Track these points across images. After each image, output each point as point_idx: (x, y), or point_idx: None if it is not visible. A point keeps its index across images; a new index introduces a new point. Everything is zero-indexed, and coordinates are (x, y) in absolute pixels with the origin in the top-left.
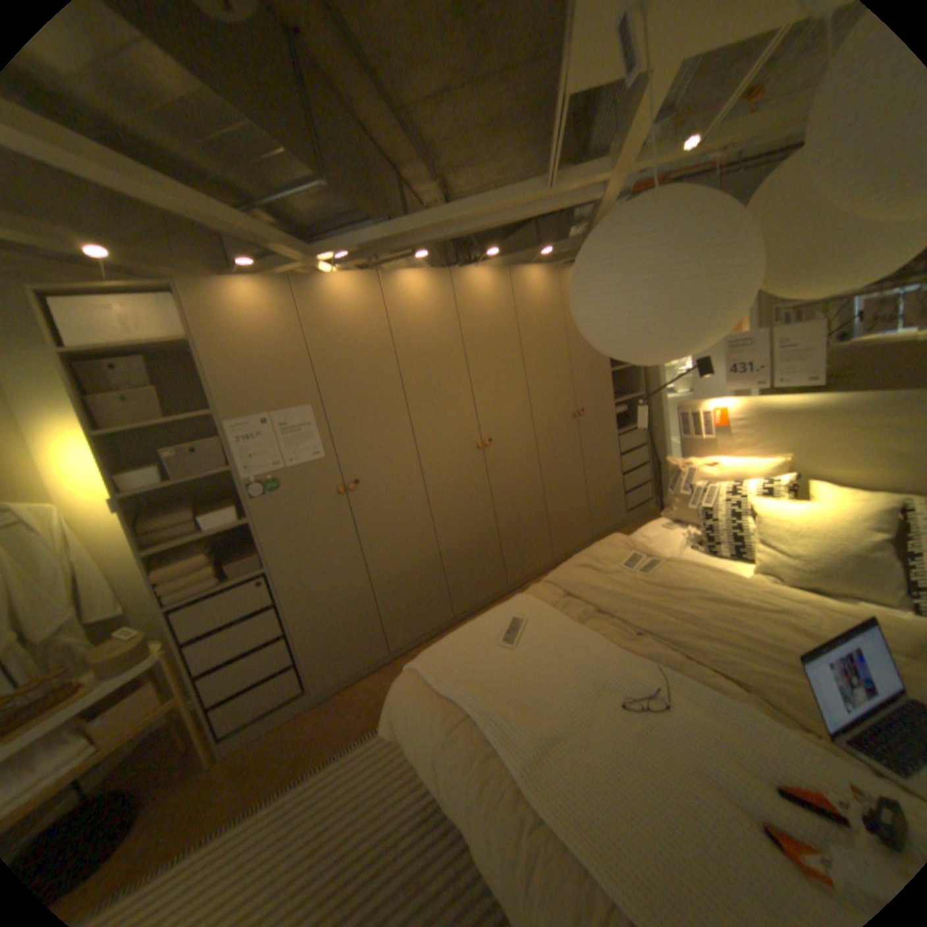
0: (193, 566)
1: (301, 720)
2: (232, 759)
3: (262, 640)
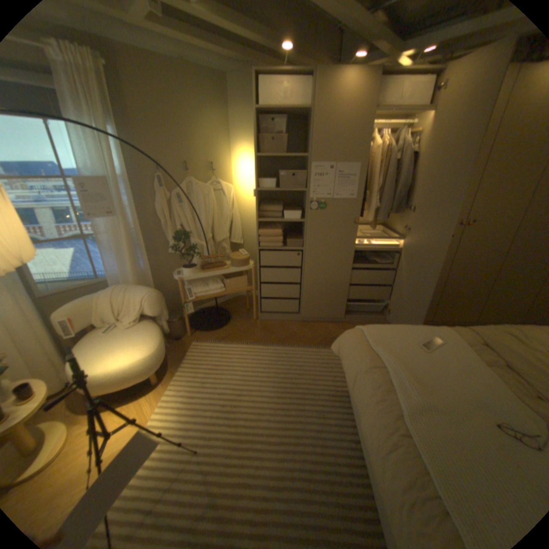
0: (275, 234)
1: (294, 323)
2: (264, 322)
3: (291, 281)
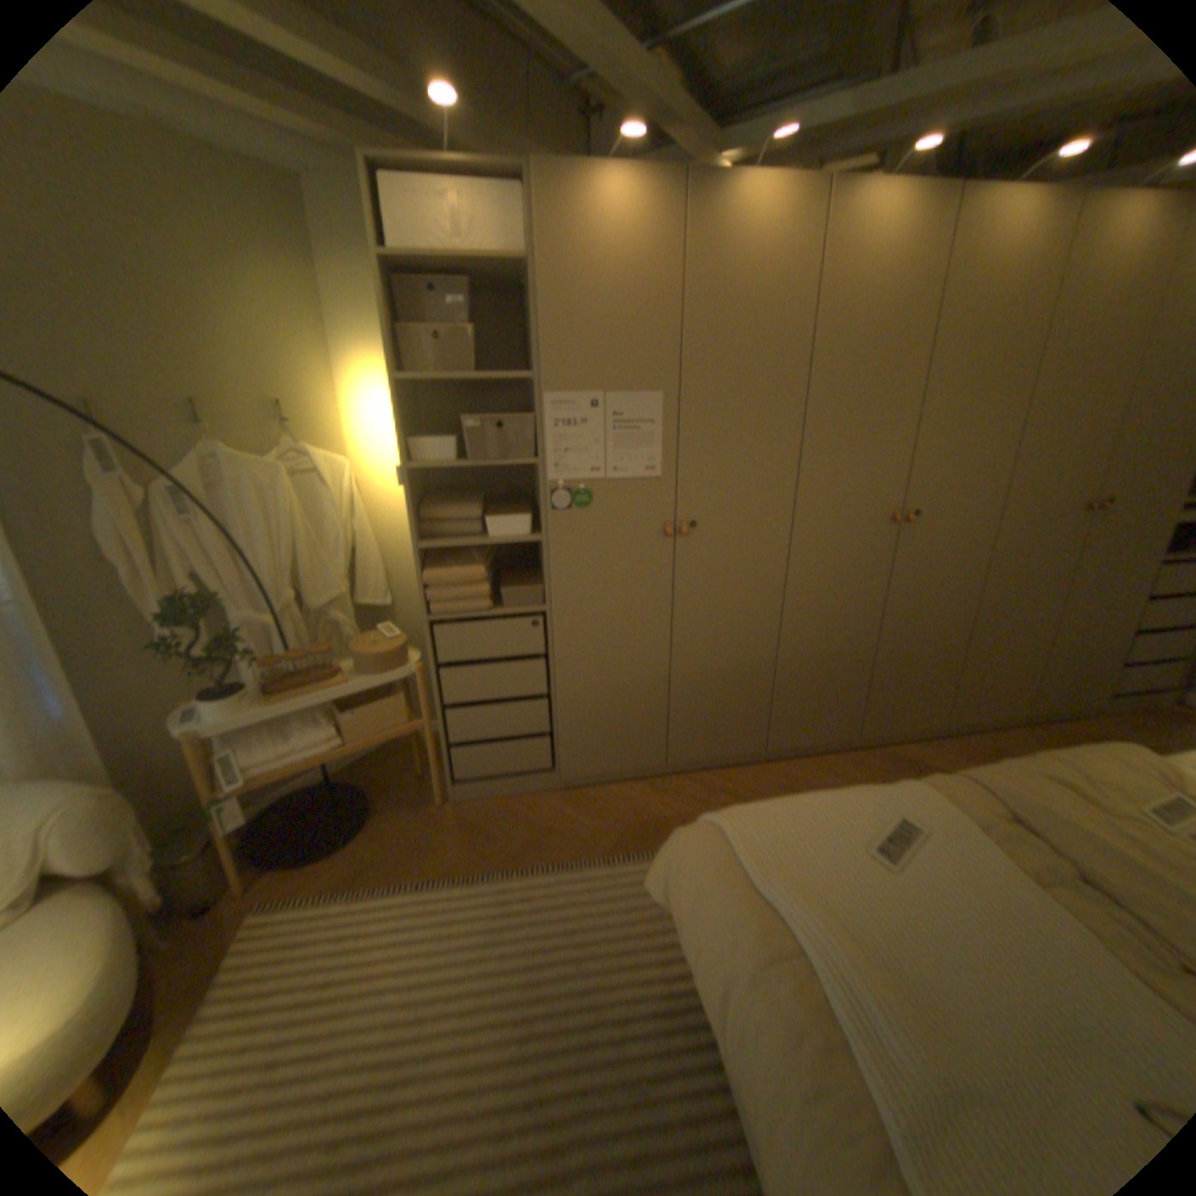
0: (471, 576)
1: (544, 797)
2: (465, 807)
3: (525, 691)
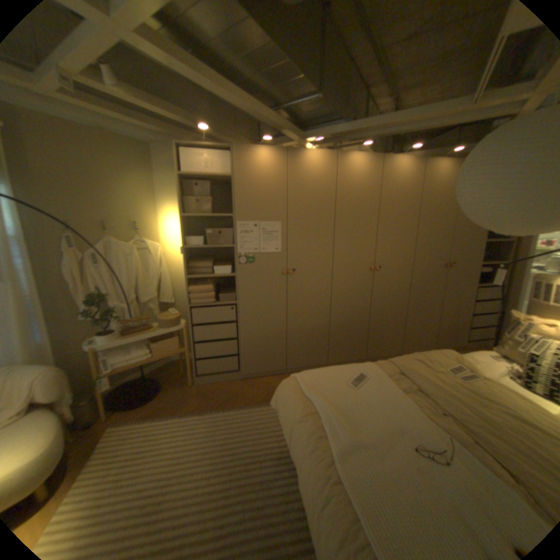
0: (207, 289)
1: (235, 383)
2: (201, 387)
3: (228, 336)
